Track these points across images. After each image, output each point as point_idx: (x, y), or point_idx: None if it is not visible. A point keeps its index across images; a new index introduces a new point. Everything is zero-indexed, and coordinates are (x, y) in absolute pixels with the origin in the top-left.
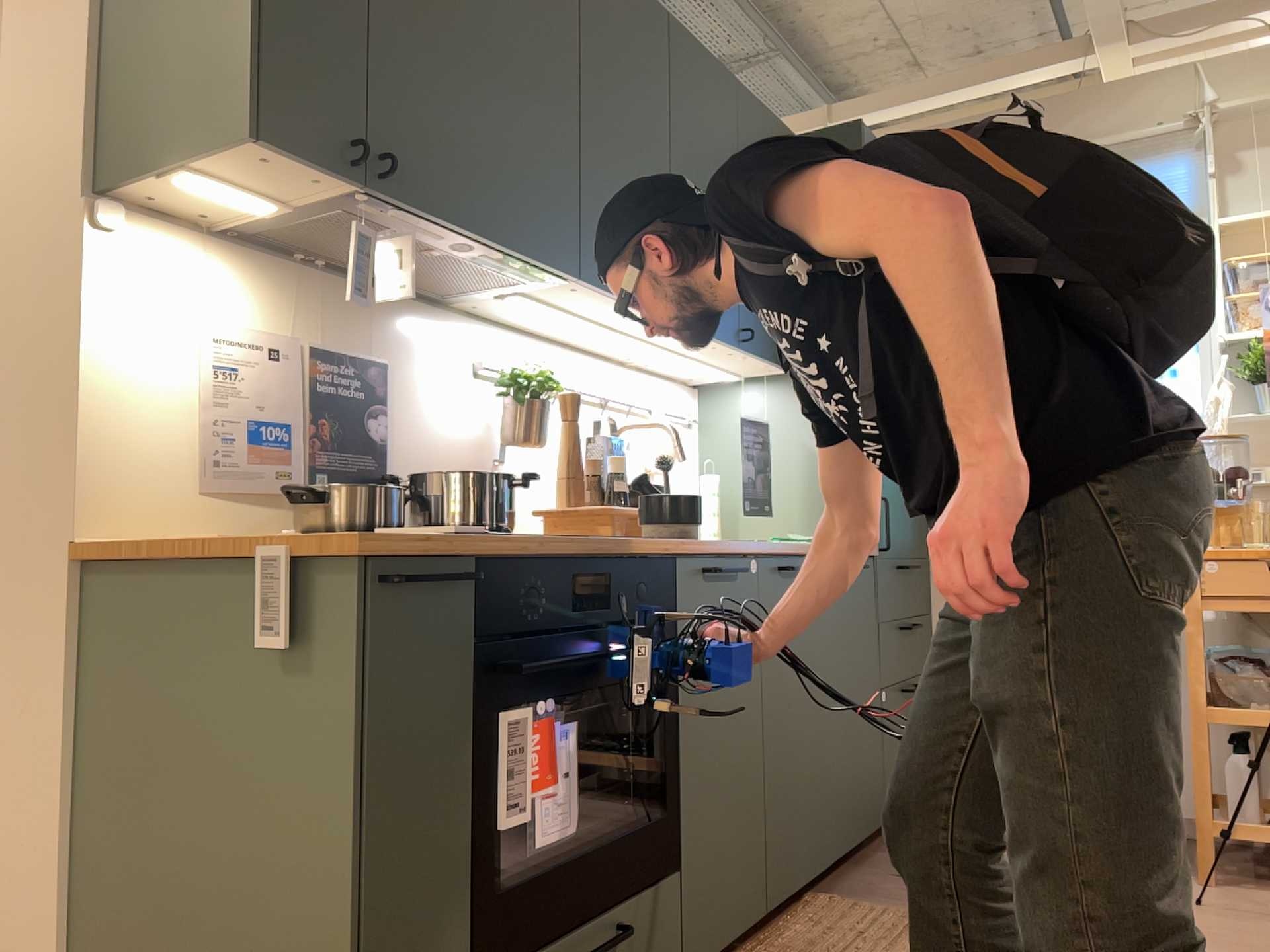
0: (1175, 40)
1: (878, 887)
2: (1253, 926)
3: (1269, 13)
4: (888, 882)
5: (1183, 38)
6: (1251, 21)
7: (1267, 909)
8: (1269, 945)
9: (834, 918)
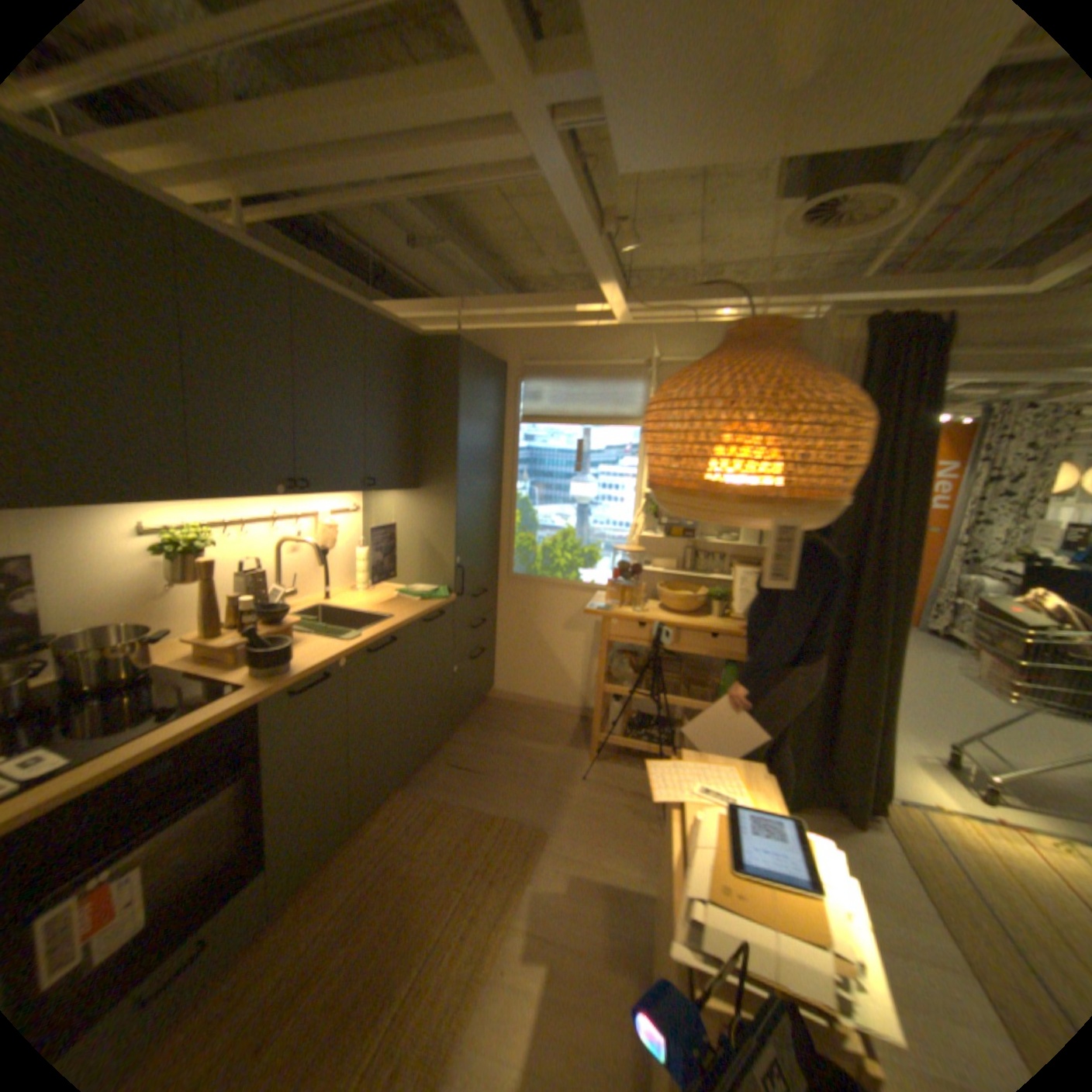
0: (649, 308)
1: (434, 779)
2: (600, 798)
3: (699, 302)
4: (441, 774)
5: (654, 308)
6: (687, 309)
7: (611, 782)
8: (602, 814)
9: (398, 815)
